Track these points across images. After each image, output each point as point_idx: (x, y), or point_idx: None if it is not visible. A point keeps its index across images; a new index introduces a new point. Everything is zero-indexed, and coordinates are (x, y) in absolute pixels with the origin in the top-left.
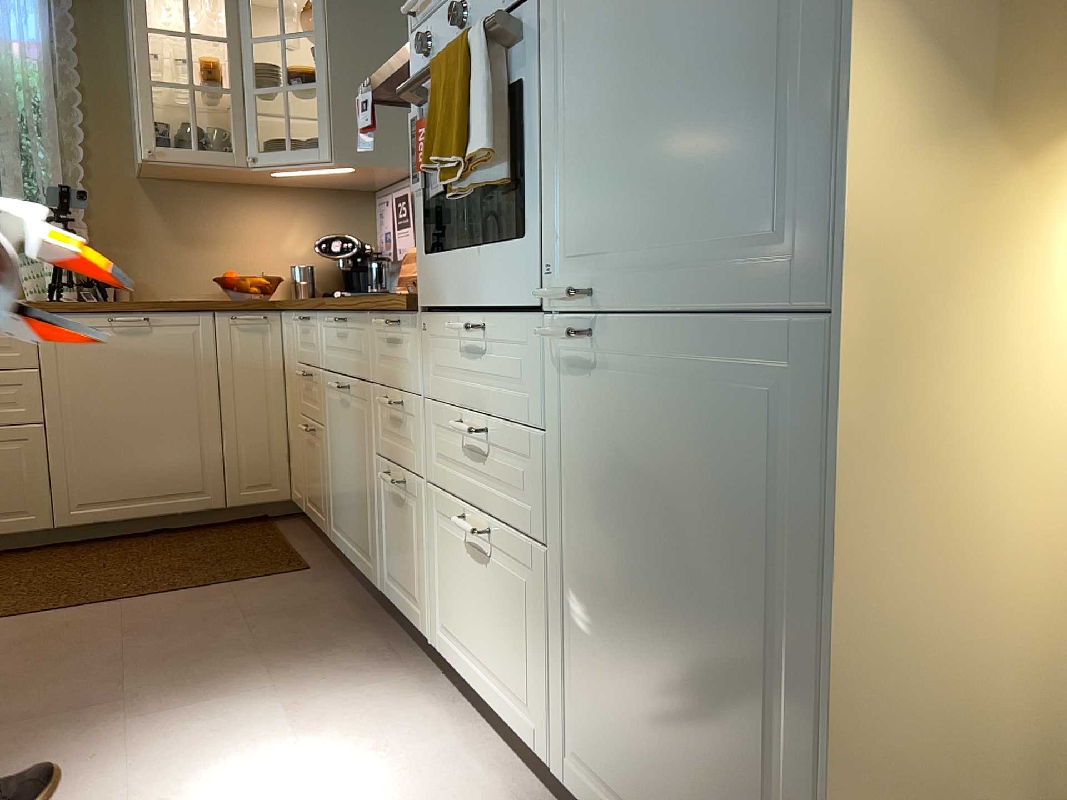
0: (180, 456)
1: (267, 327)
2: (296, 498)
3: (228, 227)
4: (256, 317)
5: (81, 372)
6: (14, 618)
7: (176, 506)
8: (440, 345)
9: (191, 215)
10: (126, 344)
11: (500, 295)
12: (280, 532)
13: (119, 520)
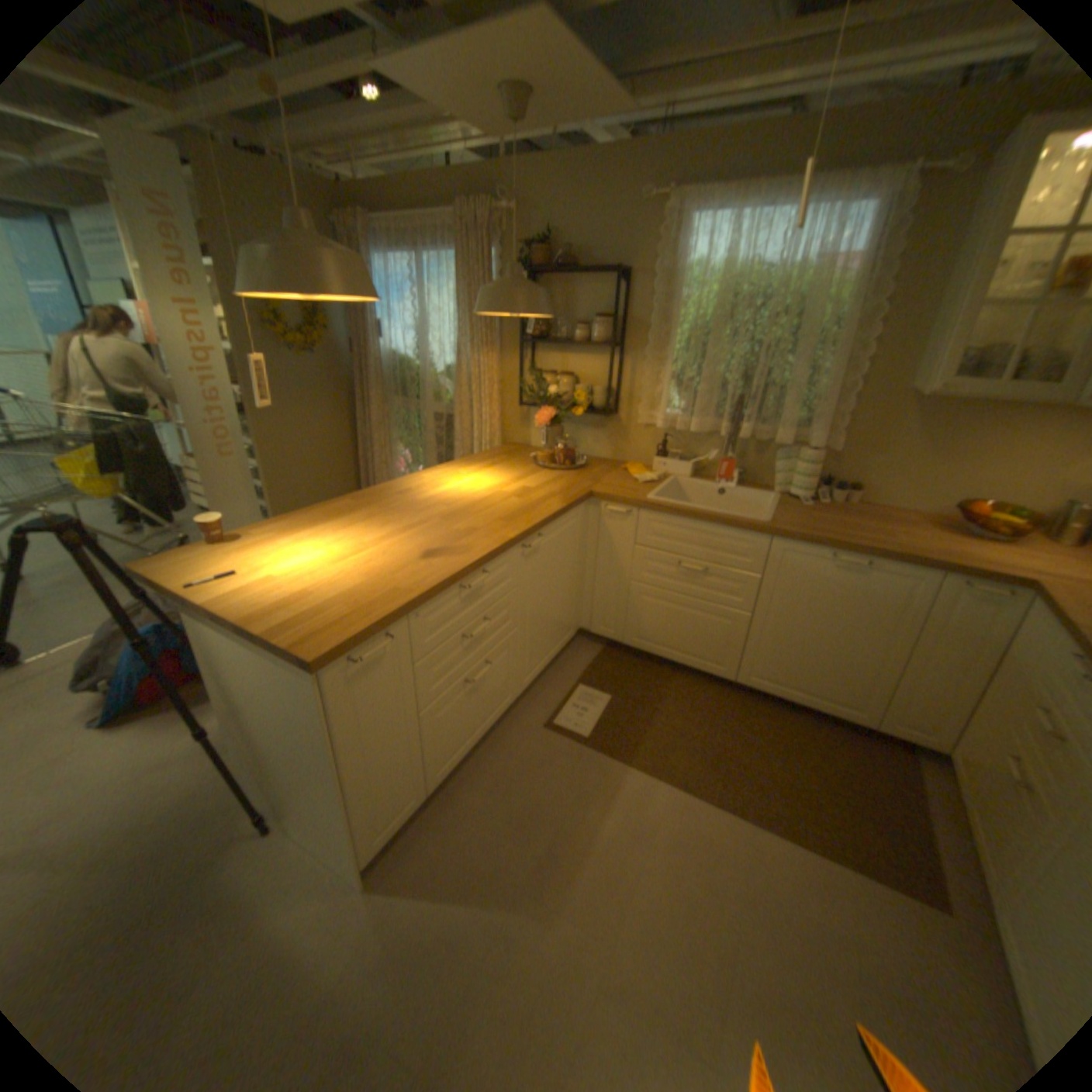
0: (852, 678)
1: (1009, 603)
2: (959, 773)
3: (1000, 445)
4: (1001, 593)
5: (793, 588)
6: (683, 790)
7: (833, 711)
8: None
9: (959, 428)
10: (841, 578)
11: None
12: (925, 790)
13: (783, 698)
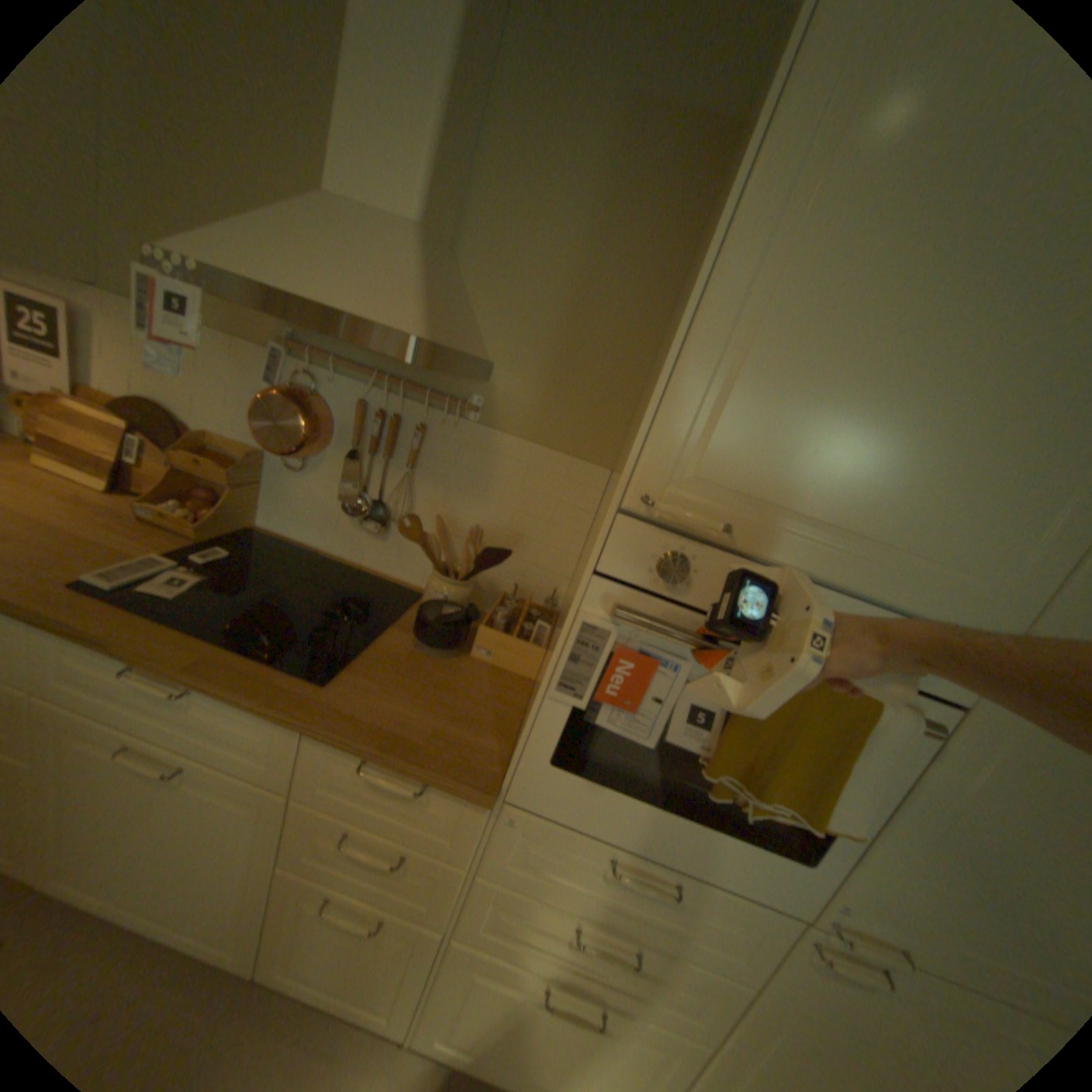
0: None
1: None
2: None
3: None
4: None
5: None
6: None
7: None
8: (544, 851)
9: None
10: None
11: (726, 880)
12: None
13: None
